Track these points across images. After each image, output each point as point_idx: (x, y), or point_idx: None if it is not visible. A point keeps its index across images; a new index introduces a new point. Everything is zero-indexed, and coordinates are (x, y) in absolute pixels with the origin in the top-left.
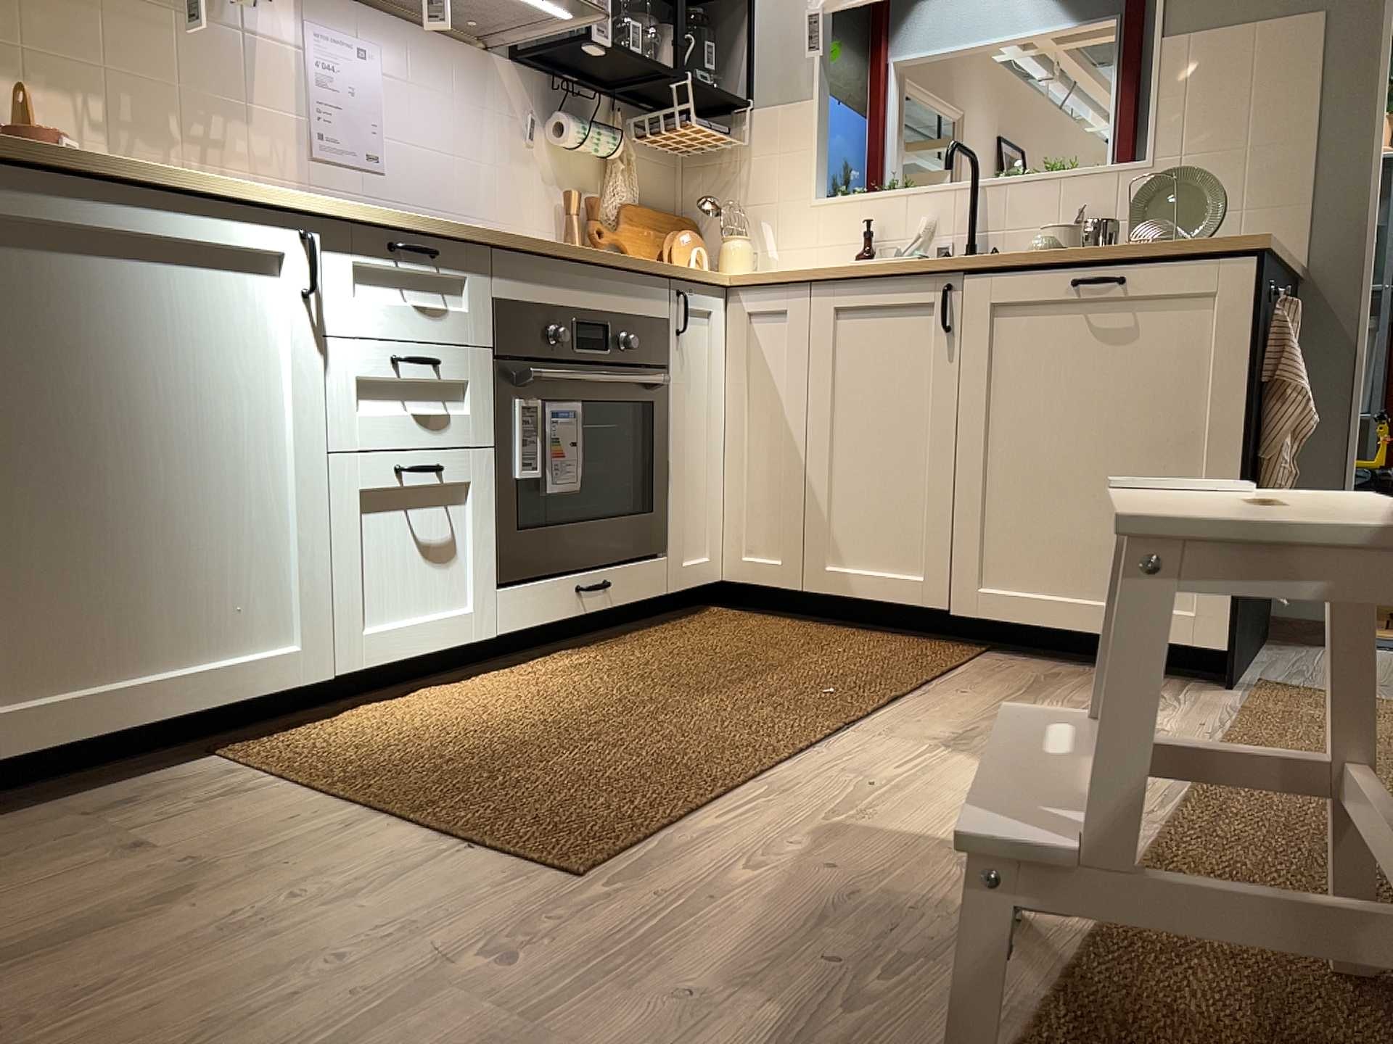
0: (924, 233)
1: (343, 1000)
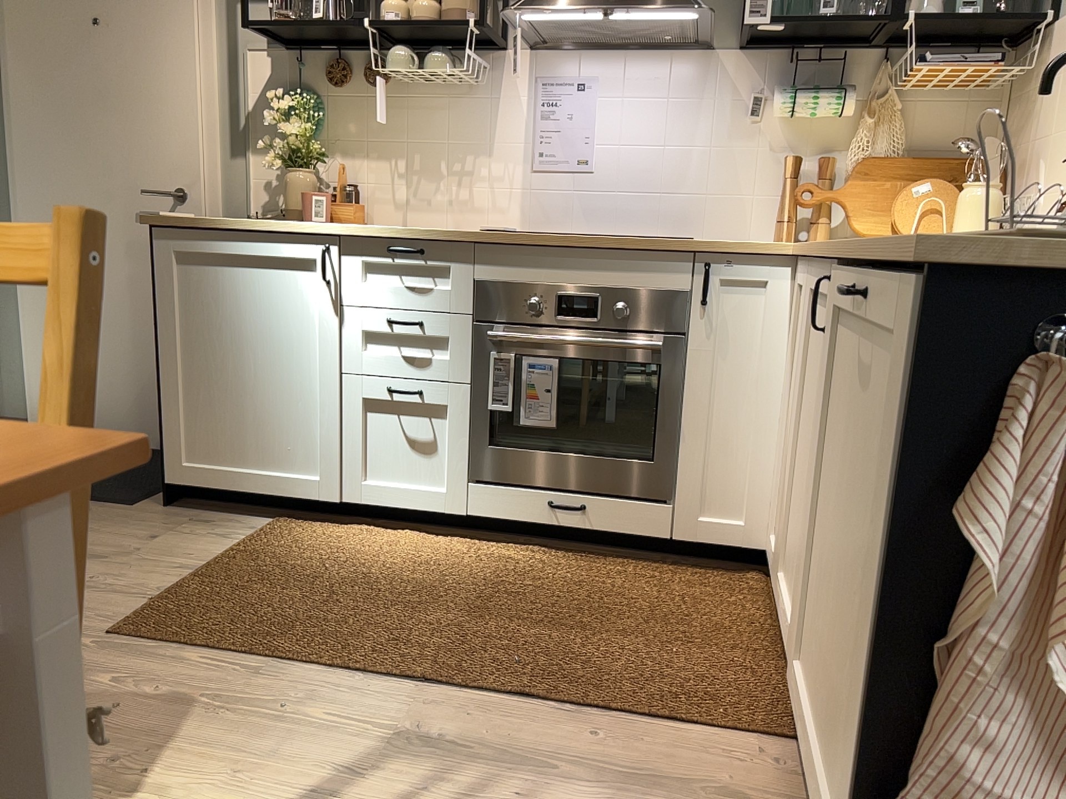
0: None
1: None
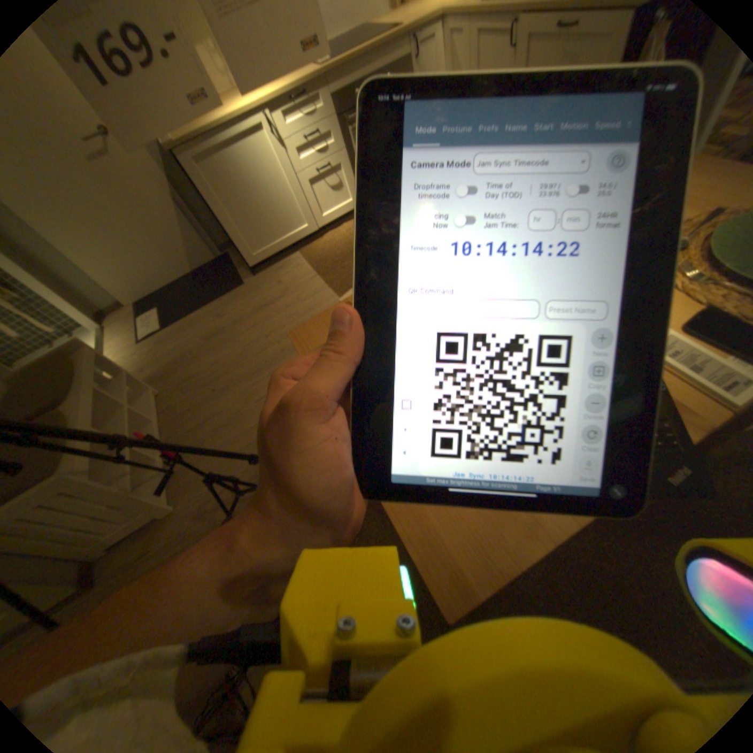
0: None
1: (296, 319)
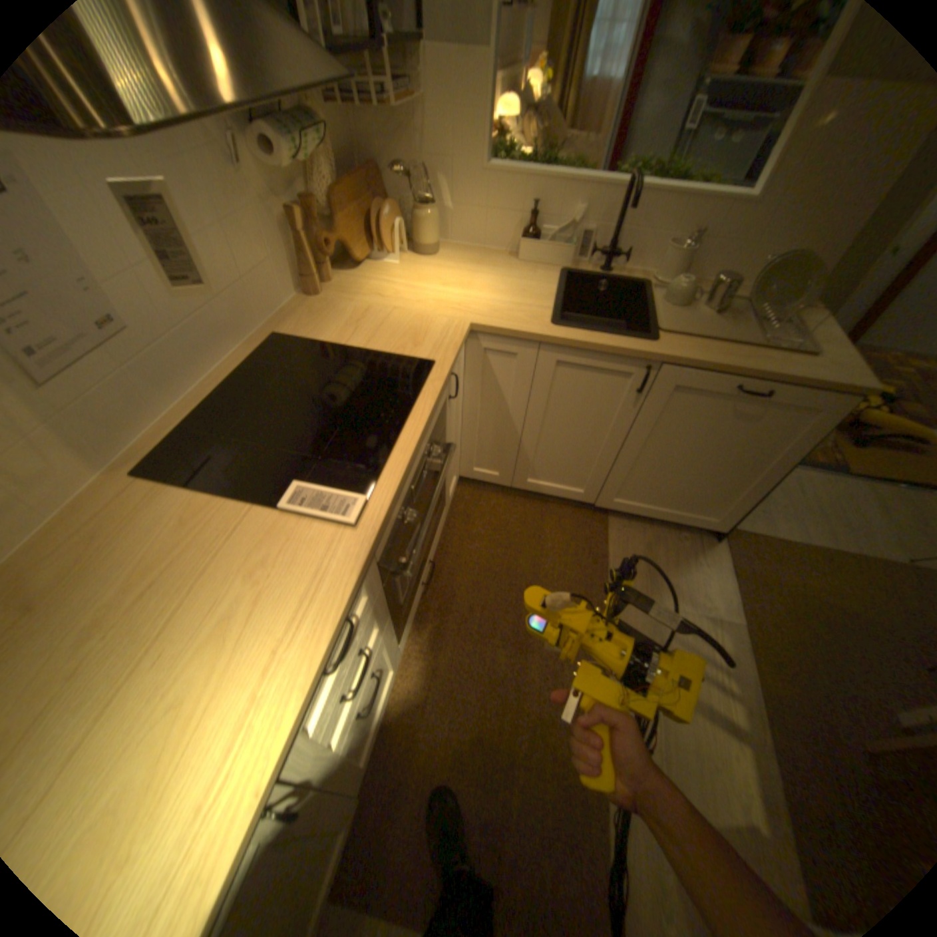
0: (574, 213)
1: None
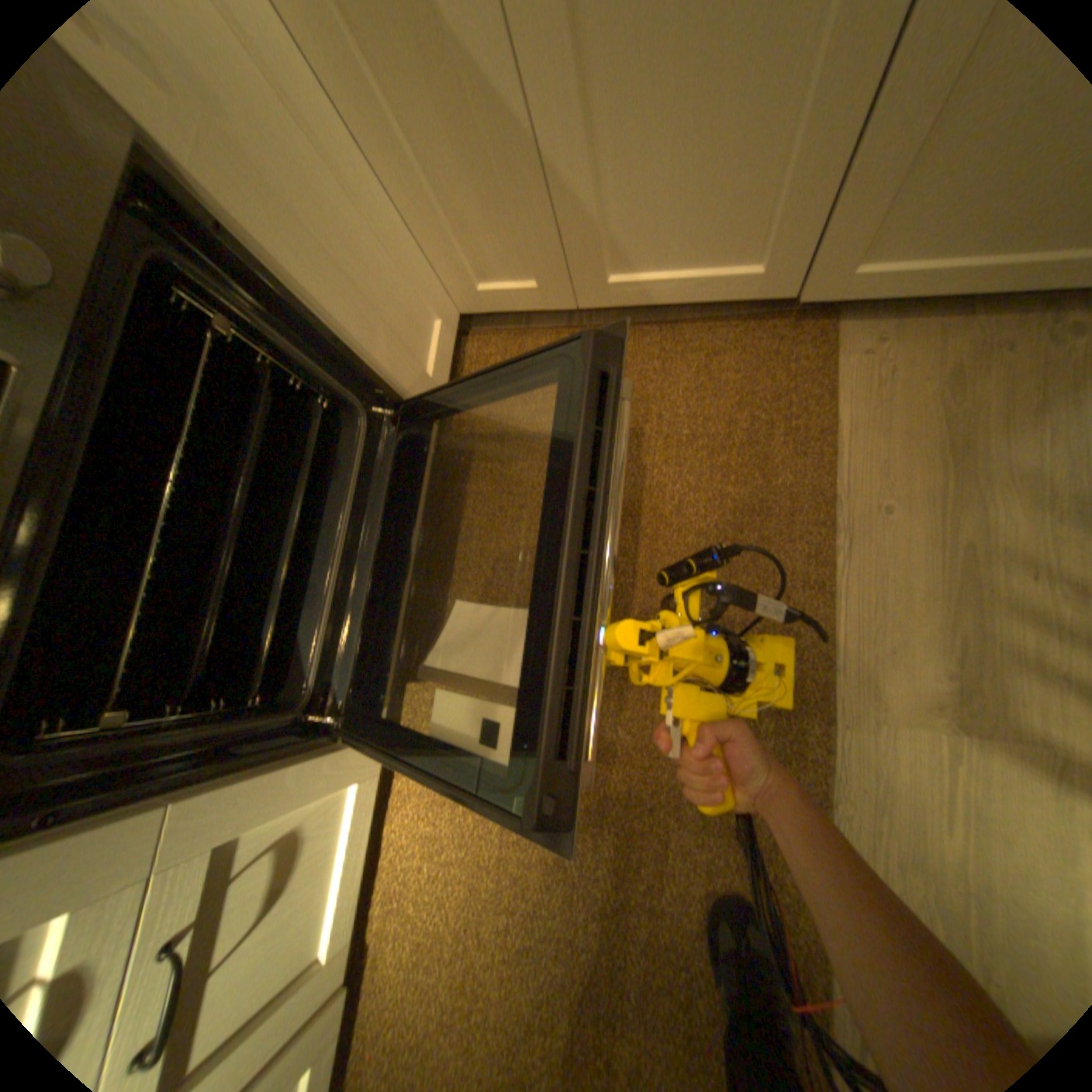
0: None
1: None
